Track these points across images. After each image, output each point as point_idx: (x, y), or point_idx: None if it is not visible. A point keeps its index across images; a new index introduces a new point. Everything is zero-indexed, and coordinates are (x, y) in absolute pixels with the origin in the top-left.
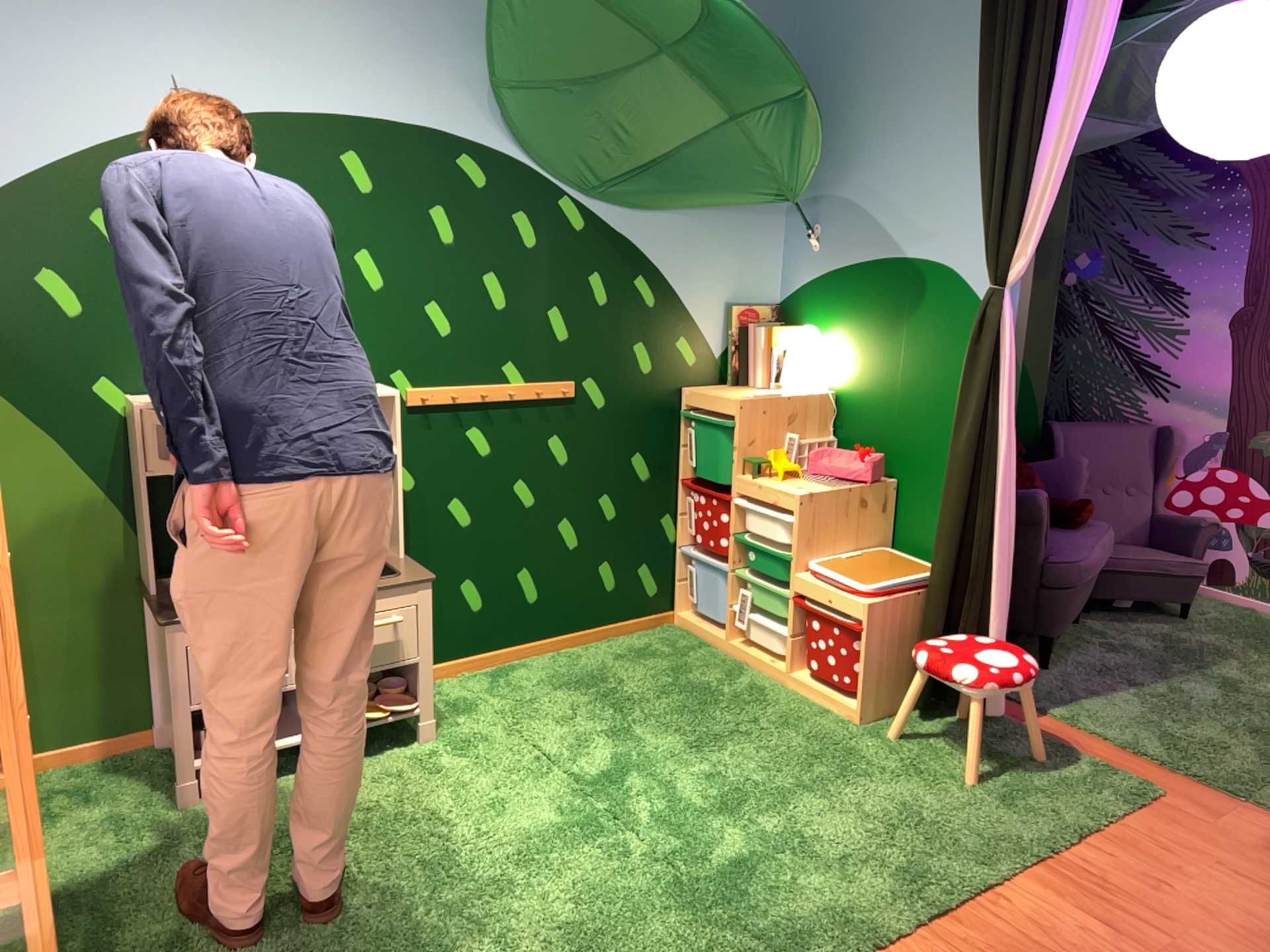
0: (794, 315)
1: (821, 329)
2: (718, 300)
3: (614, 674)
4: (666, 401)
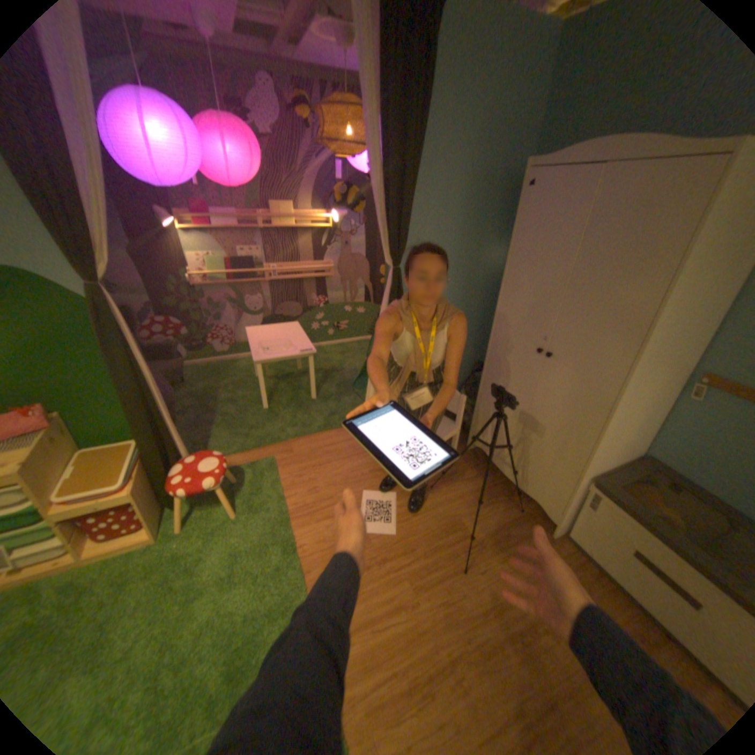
0: None
1: None
2: None
3: None
4: None
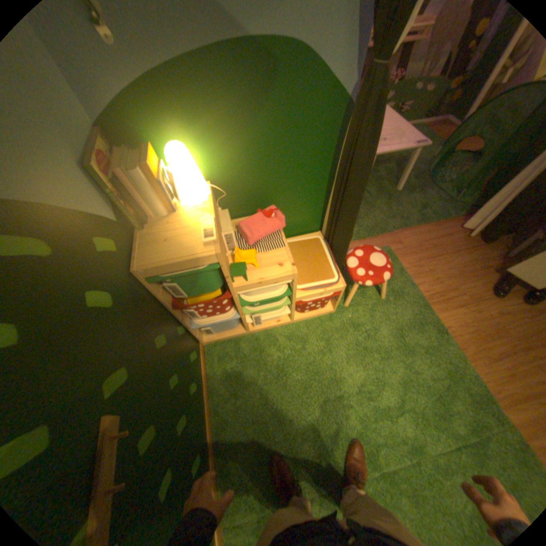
0: (123, 131)
1: (167, 136)
2: (73, 168)
3: (252, 406)
4: (133, 292)
